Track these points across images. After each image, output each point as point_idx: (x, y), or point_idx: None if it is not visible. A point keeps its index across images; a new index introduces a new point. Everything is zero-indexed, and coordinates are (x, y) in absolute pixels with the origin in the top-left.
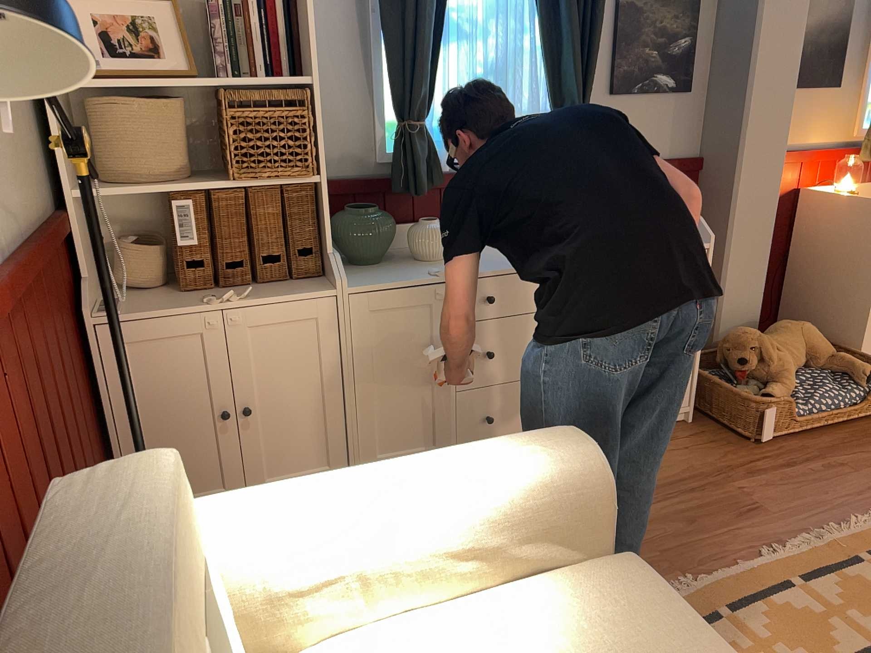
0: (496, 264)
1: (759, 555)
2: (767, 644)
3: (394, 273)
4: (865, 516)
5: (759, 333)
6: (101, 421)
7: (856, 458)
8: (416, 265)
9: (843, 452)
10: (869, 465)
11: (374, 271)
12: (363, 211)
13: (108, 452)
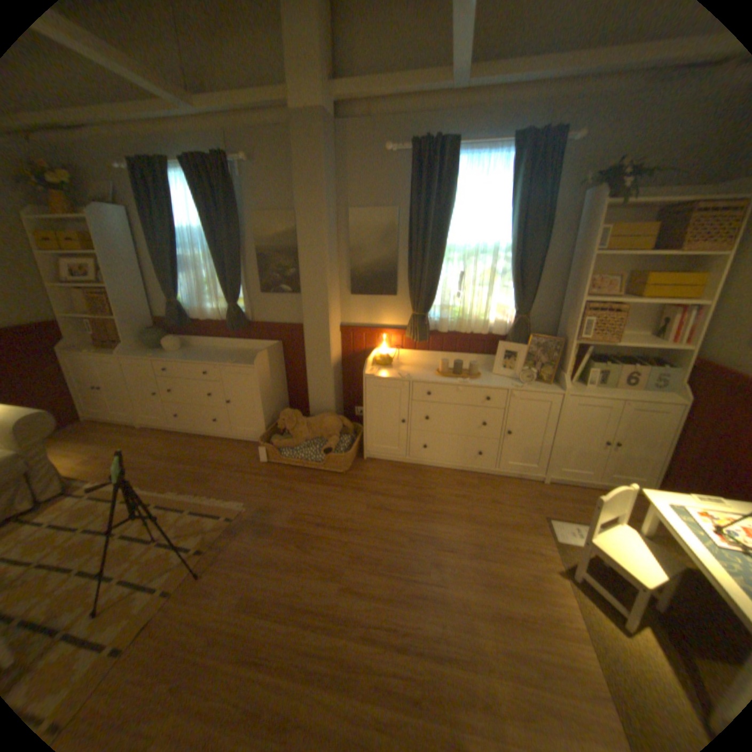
0: (172, 358)
1: (166, 495)
2: (103, 516)
3: (143, 355)
4: (224, 503)
5: (295, 415)
6: (65, 382)
7: (281, 484)
8: (157, 353)
9: (284, 480)
10: (278, 489)
11: (142, 353)
12: (146, 331)
13: (68, 391)
